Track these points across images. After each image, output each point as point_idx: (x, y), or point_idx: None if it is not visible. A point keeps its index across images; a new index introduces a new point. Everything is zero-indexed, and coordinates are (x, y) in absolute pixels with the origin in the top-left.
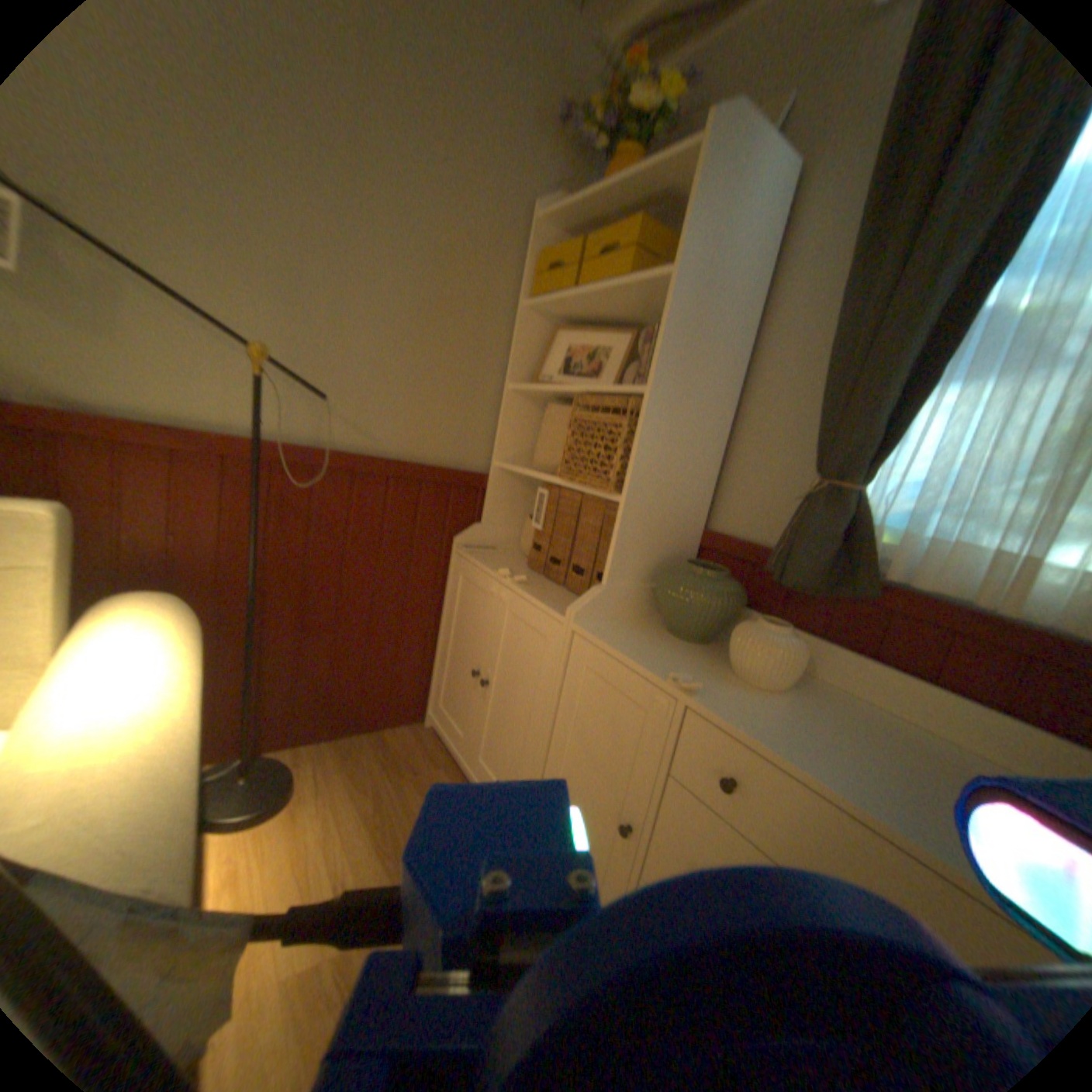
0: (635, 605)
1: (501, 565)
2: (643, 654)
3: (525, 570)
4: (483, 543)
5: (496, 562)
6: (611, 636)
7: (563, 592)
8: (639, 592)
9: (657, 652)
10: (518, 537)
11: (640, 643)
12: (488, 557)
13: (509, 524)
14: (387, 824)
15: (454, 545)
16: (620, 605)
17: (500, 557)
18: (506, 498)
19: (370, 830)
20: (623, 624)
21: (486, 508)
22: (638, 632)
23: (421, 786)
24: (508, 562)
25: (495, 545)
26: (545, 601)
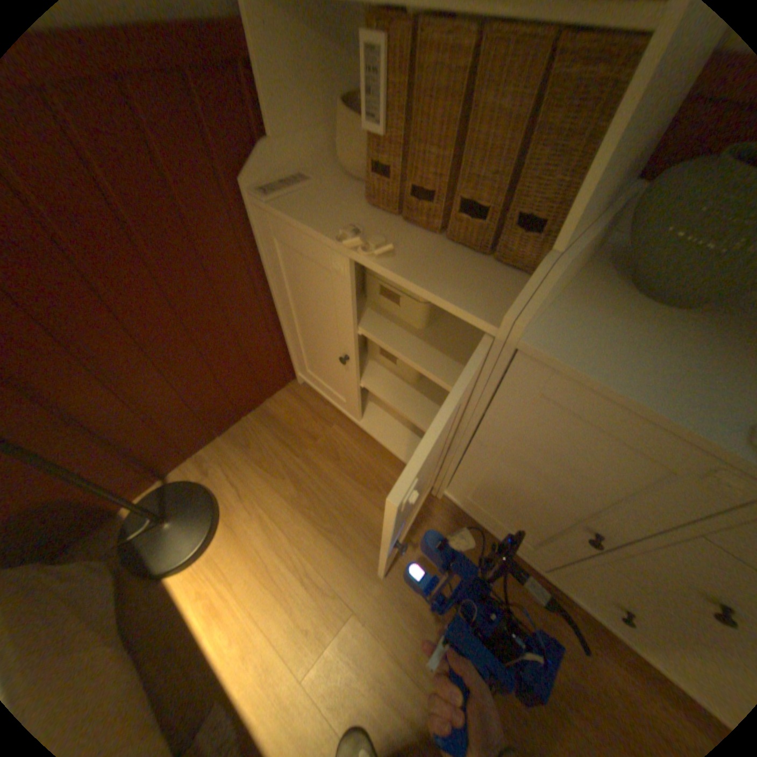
0: (589, 257)
1: (333, 215)
2: (669, 384)
3: (370, 213)
4: (283, 172)
5: (321, 208)
6: (591, 349)
7: (449, 247)
8: (602, 235)
9: (676, 362)
10: (328, 142)
11: (637, 346)
12: (305, 201)
13: (310, 122)
14: (313, 499)
15: (243, 189)
16: (576, 272)
17: (321, 194)
18: (290, 68)
19: (302, 512)
20: (579, 300)
21: (264, 101)
22: (611, 313)
23: (324, 449)
24: (336, 201)
25: (301, 169)
26: (441, 284)
